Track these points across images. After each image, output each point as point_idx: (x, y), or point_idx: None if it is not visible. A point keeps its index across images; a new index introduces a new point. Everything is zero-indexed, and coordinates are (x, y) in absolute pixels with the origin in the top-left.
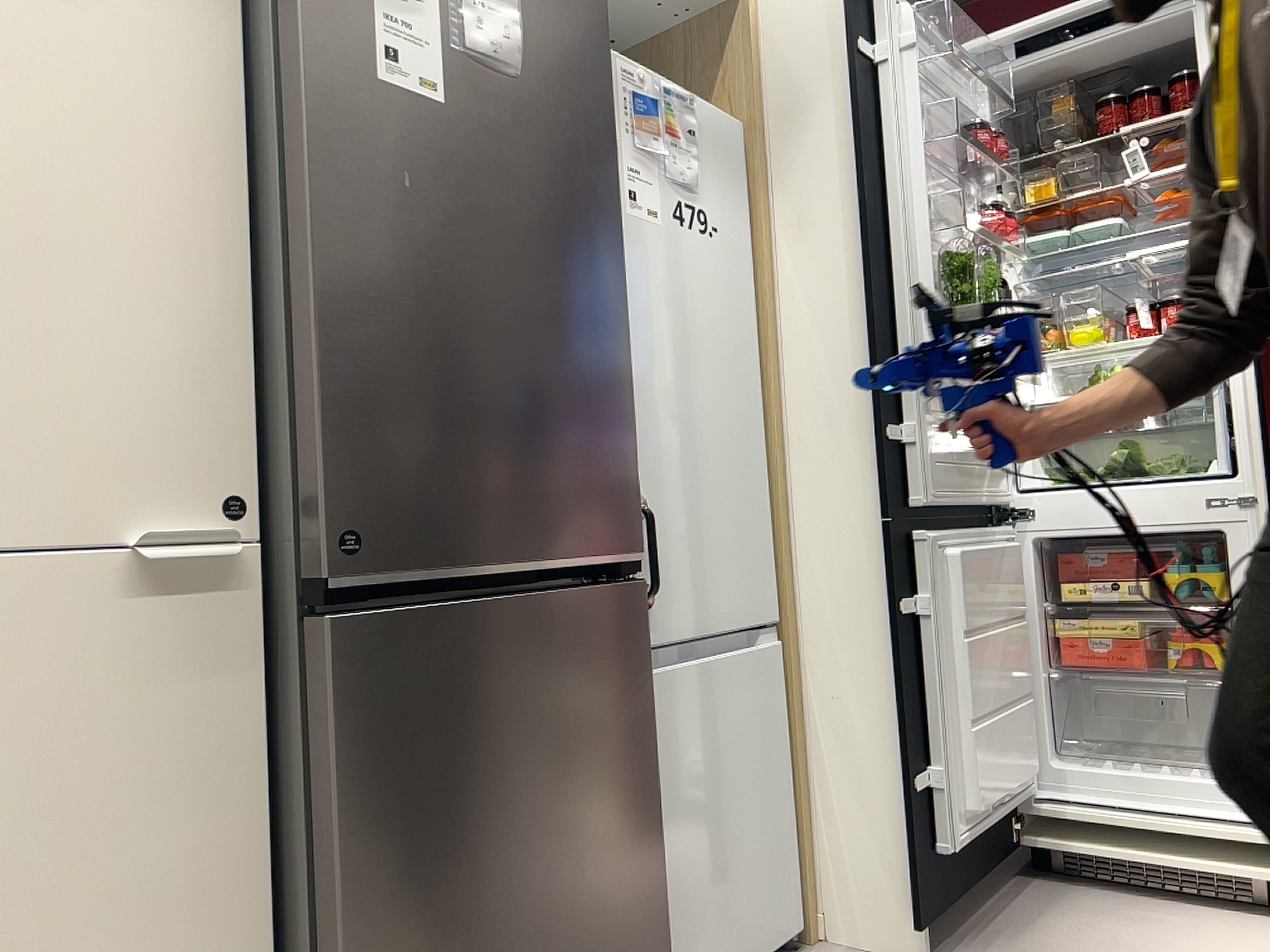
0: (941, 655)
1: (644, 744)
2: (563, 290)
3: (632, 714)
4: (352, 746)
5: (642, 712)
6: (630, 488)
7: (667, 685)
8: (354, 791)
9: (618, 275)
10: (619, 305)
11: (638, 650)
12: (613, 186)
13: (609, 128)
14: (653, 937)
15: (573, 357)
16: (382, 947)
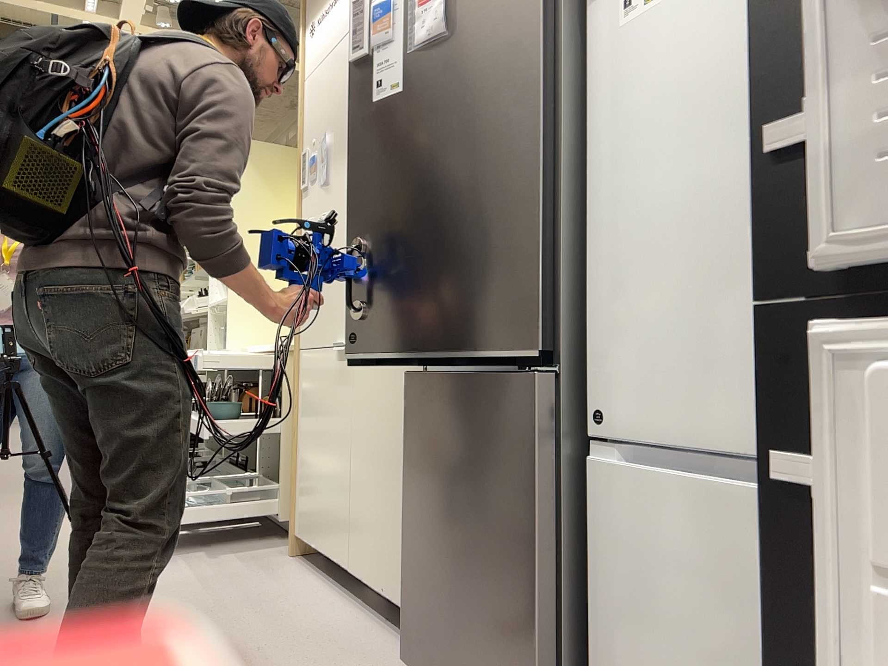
0: (859, 617)
1: (528, 504)
2: (489, 169)
3: (520, 476)
4: (408, 430)
5: (528, 479)
6: (530, 300)
7: (641, 486)
8: (408, 449)
9: (531, 128)
10: (530, 152)
11: (529, 429)
12: (532, 55)
13: (532, 7)
14: (538, 661)
15: (493, 213)
16: (411, 521)
